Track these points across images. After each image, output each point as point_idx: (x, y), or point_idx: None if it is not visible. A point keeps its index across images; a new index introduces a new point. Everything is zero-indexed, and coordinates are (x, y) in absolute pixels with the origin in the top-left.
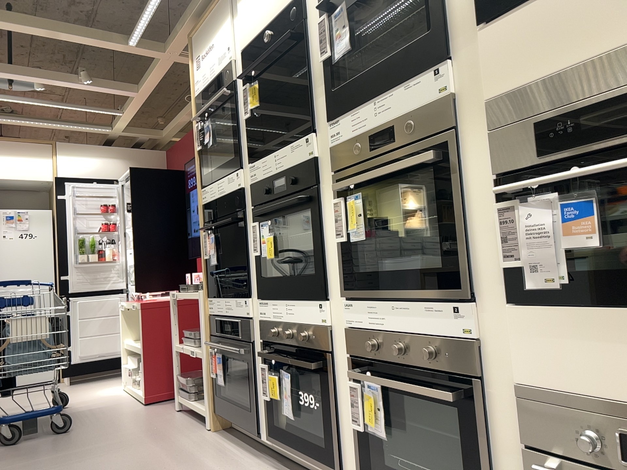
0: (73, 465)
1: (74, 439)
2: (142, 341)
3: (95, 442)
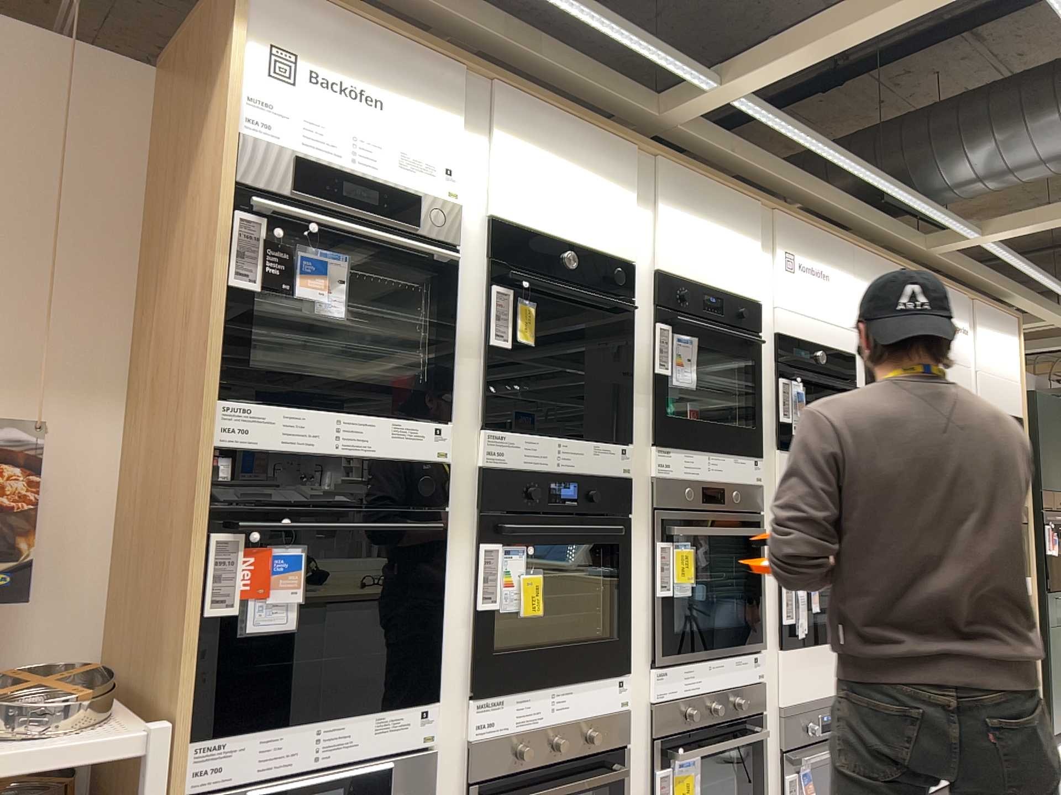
0: None
1: None
2: None
3: None
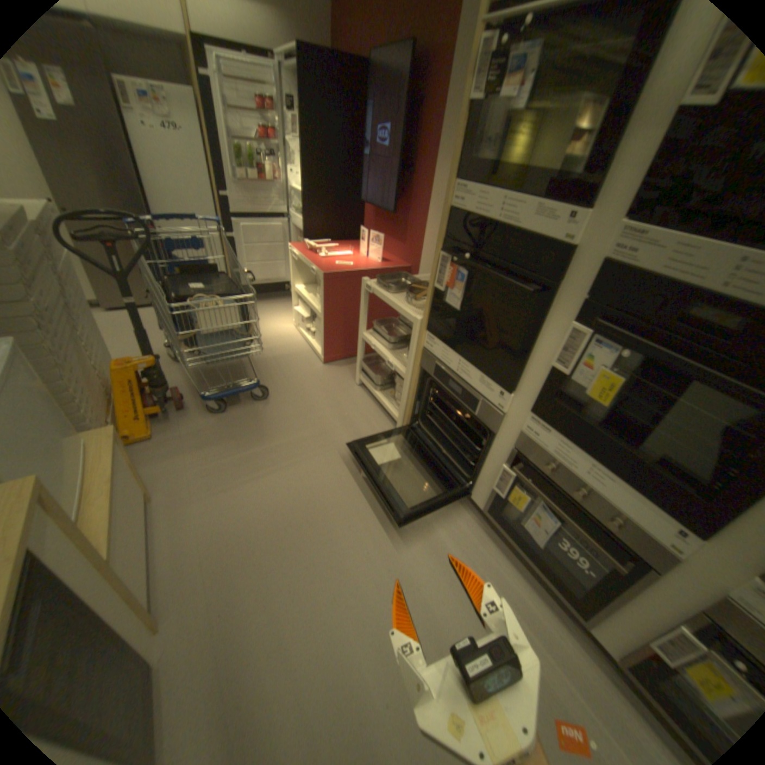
0: (291, 472)
1: (276, 416)
2: (319, 304)
3: (299, 430)
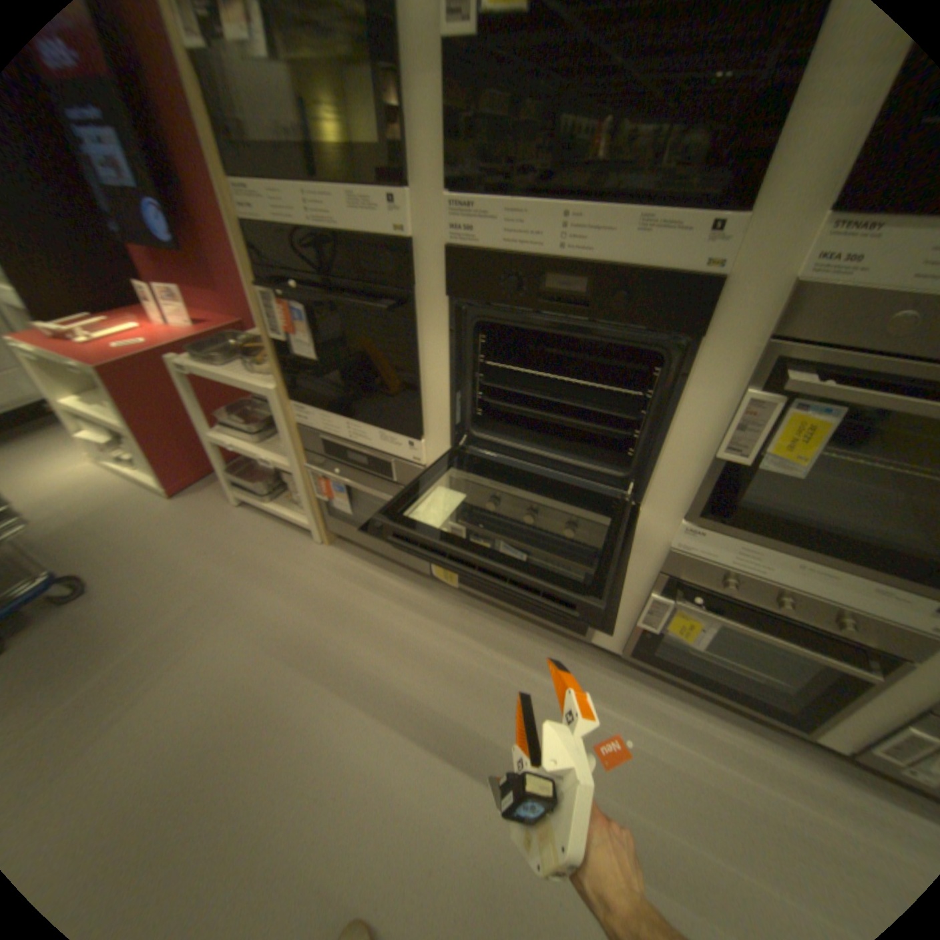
0: (175, 675)
1: (116, 607)
2: (117, 414)
3: (165, 608)
